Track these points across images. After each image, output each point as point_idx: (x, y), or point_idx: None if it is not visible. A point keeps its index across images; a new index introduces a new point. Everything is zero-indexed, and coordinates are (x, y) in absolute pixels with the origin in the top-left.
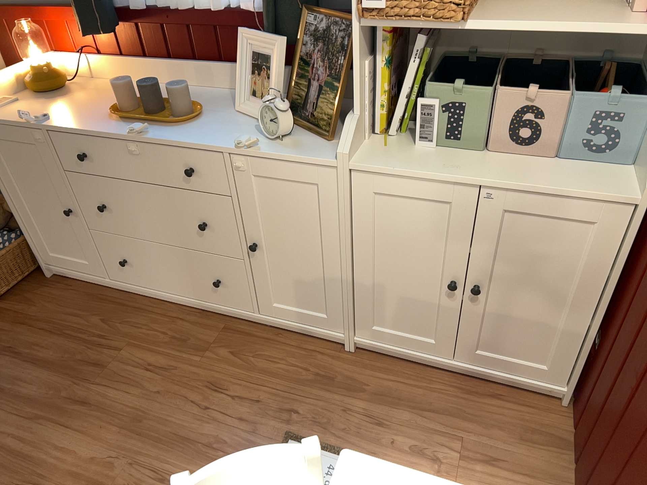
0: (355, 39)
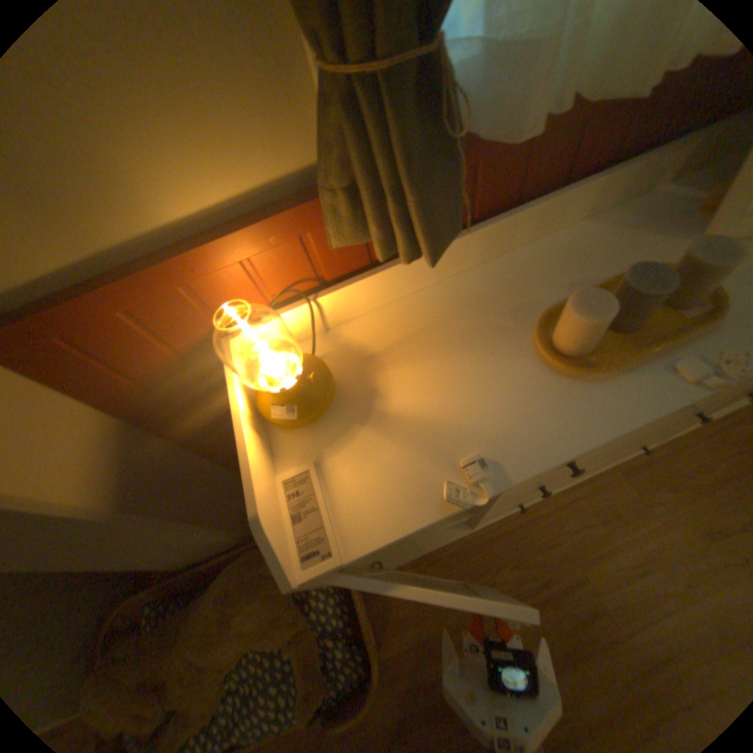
0: None
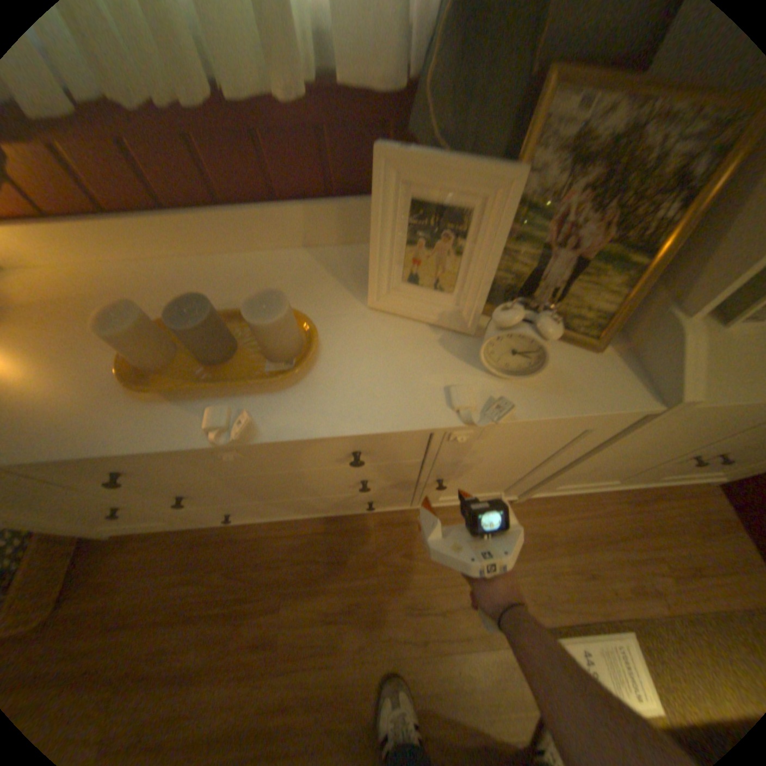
0: None
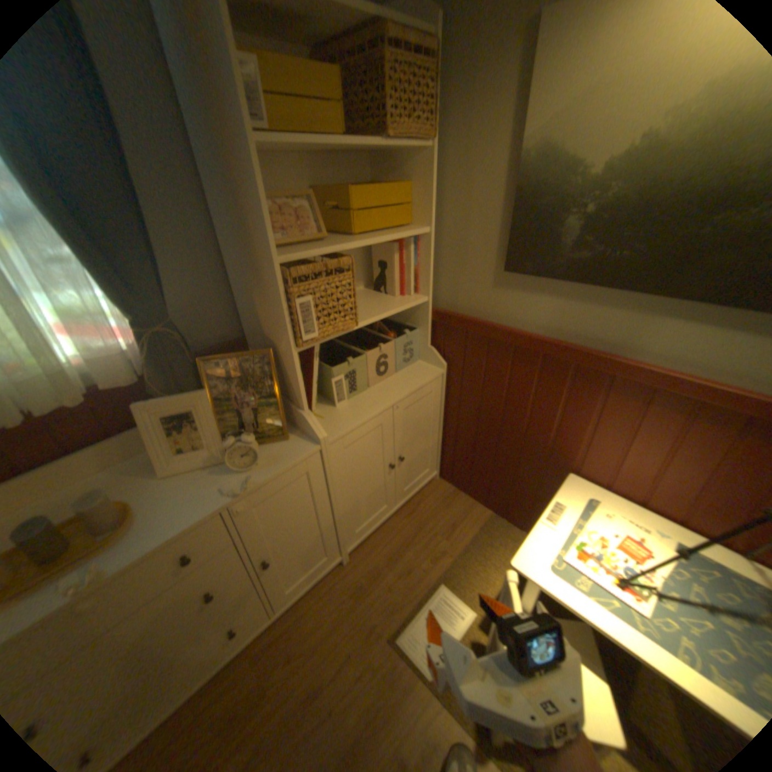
0: (292, 360)
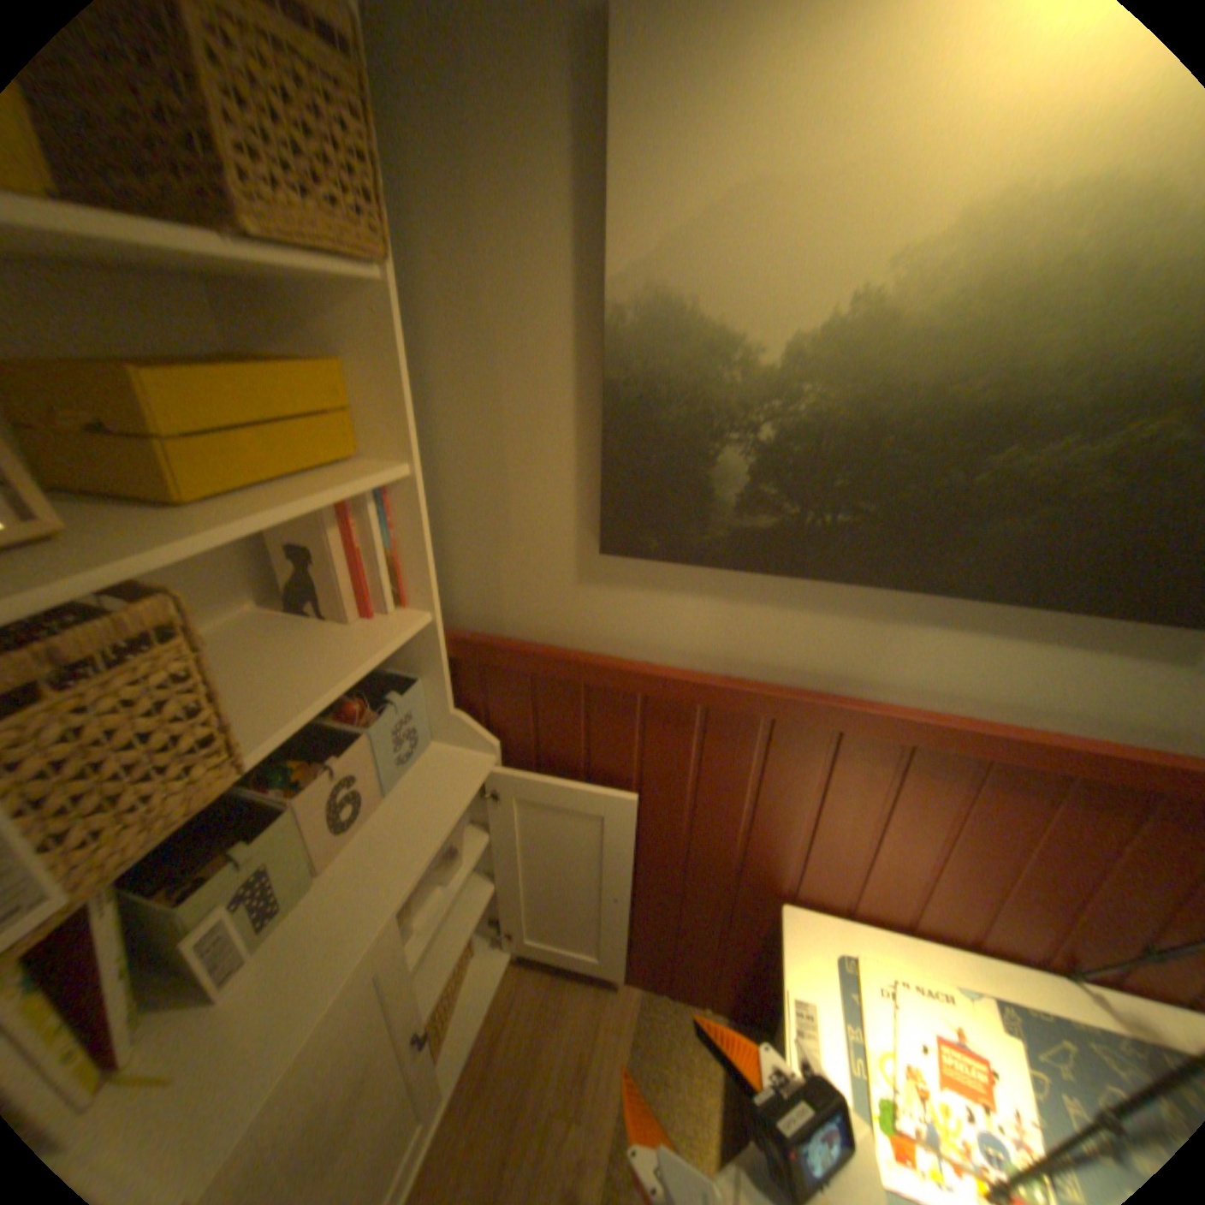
0: None
